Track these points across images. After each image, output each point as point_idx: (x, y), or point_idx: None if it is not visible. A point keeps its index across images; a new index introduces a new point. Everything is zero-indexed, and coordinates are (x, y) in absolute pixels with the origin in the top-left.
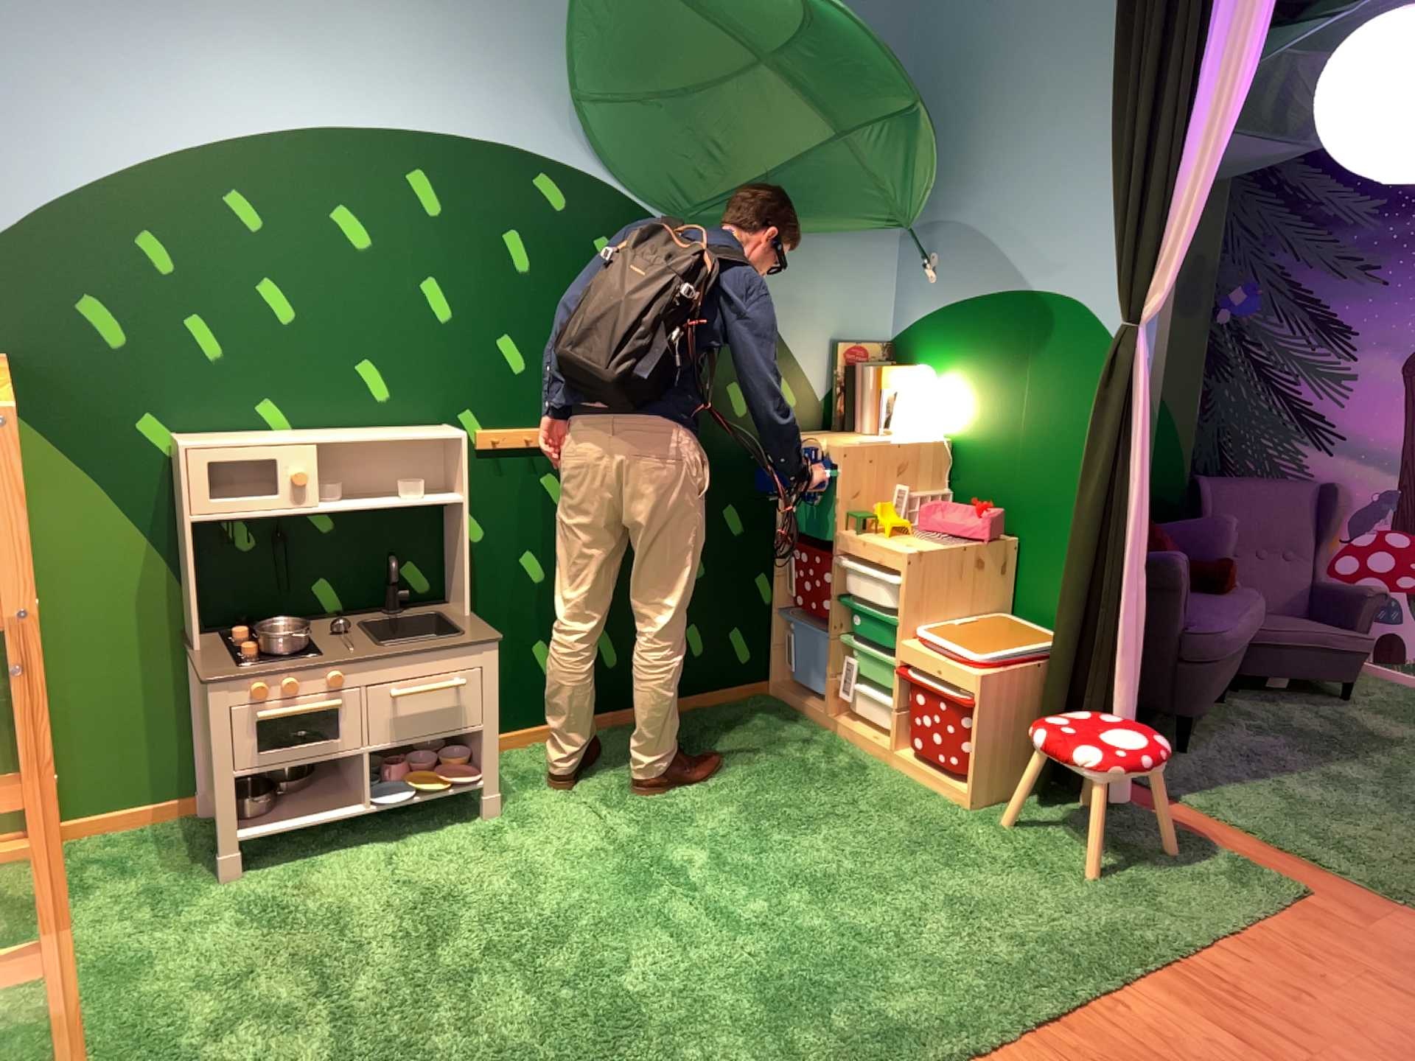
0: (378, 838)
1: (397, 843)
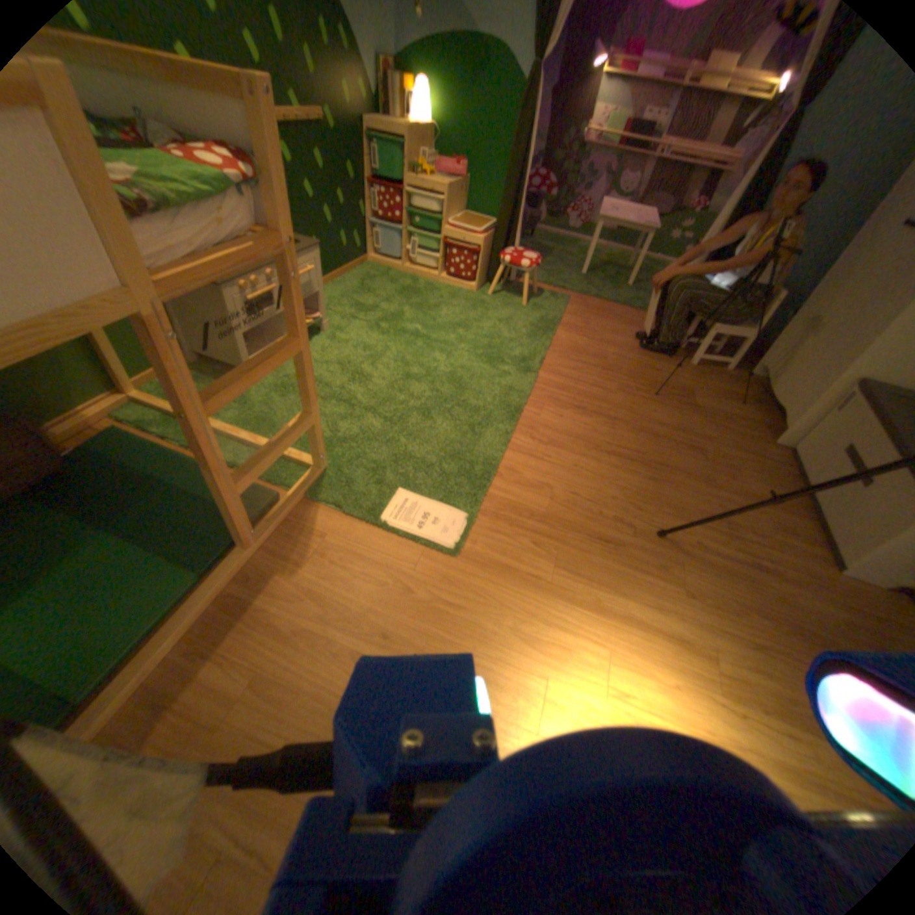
0: None
1: None
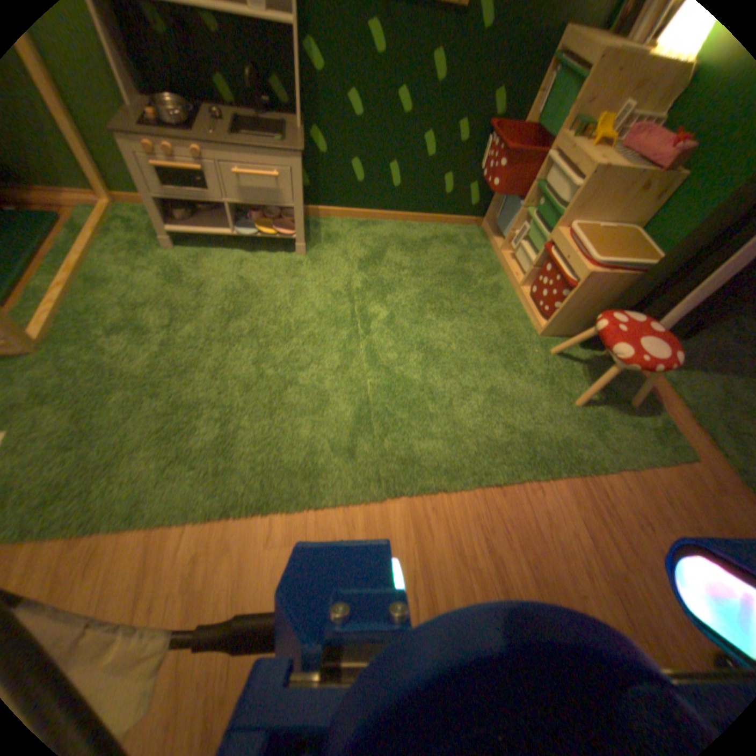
0: (238, 249)
1: (244, 254)
